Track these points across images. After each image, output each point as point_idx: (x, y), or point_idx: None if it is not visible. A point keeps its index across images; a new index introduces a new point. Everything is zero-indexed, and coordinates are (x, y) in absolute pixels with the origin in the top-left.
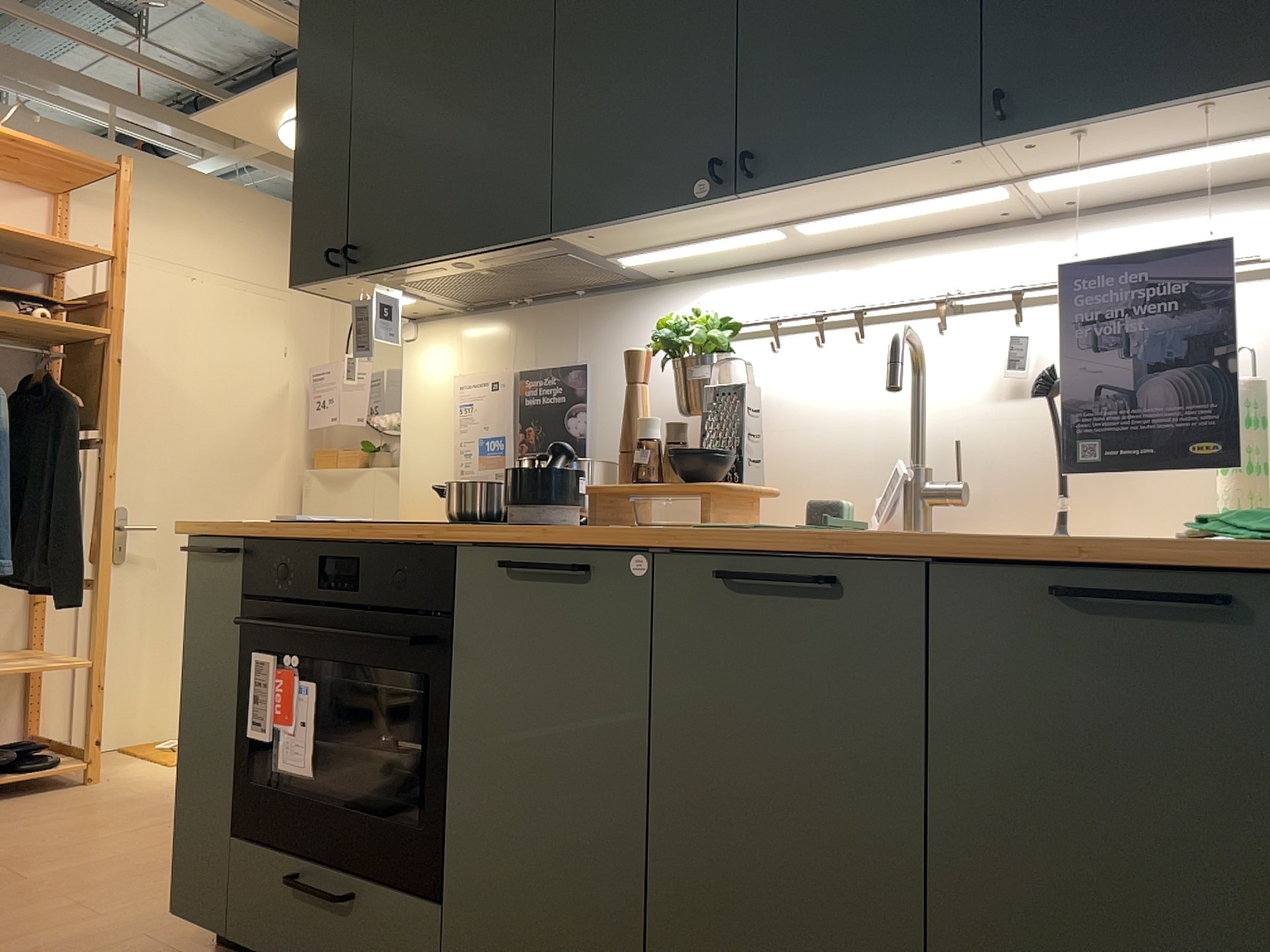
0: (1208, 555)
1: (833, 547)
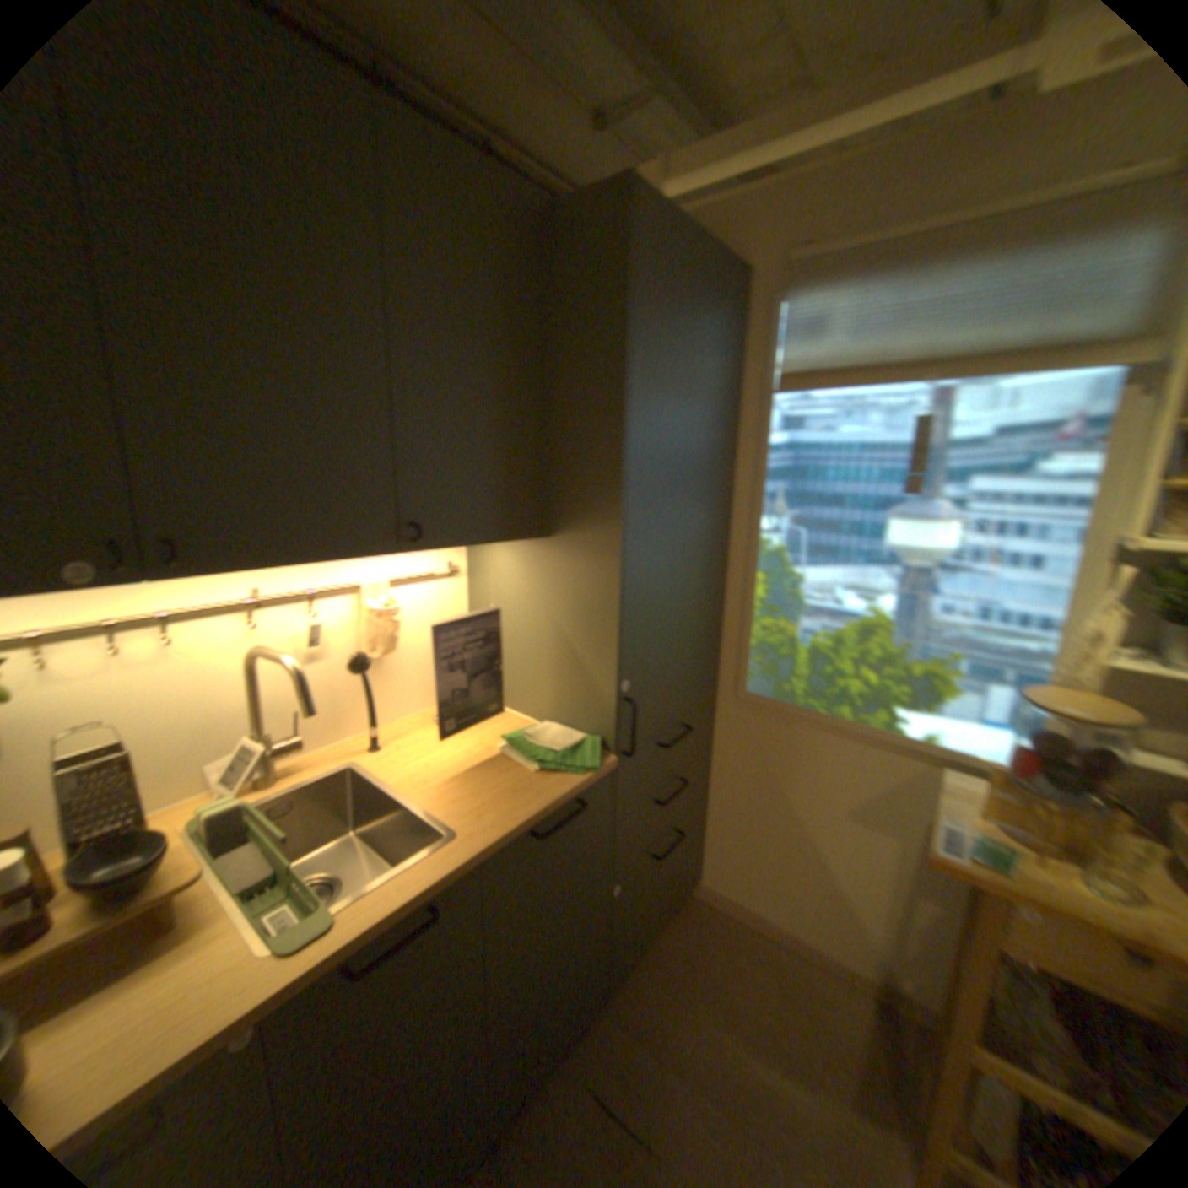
0: (579, 792)
1: (432, 892)
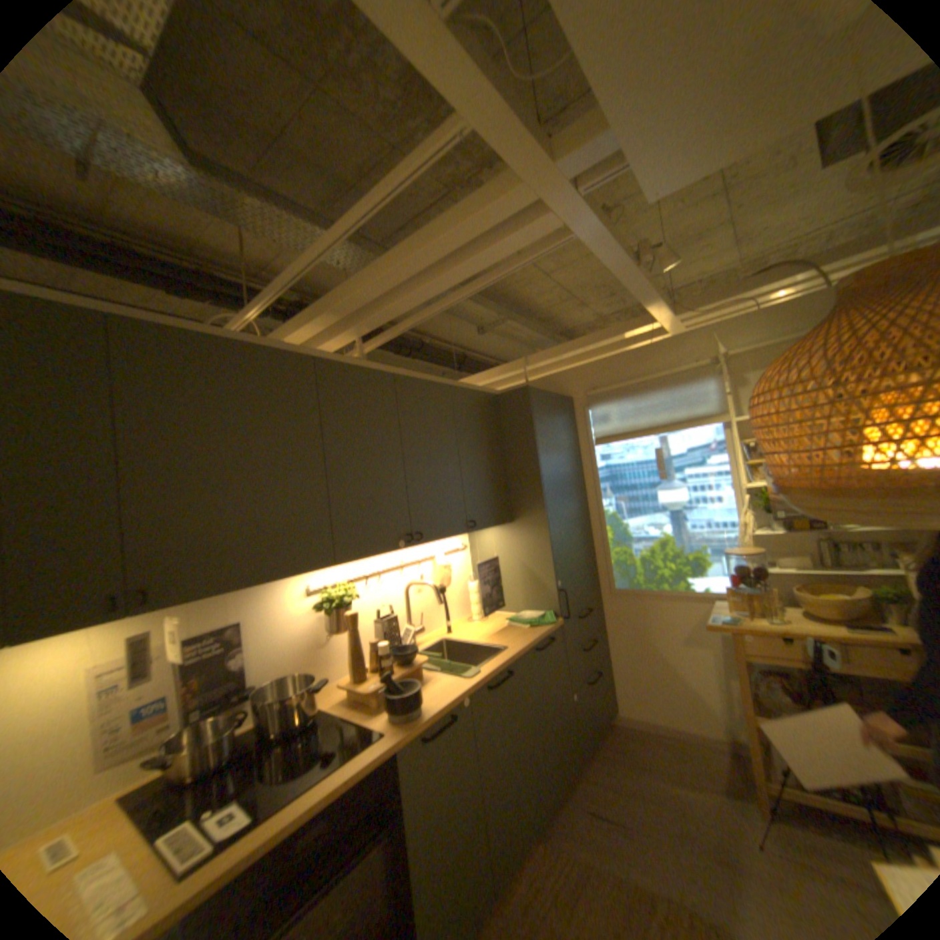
0: (550, 632)
1: (508, 663)
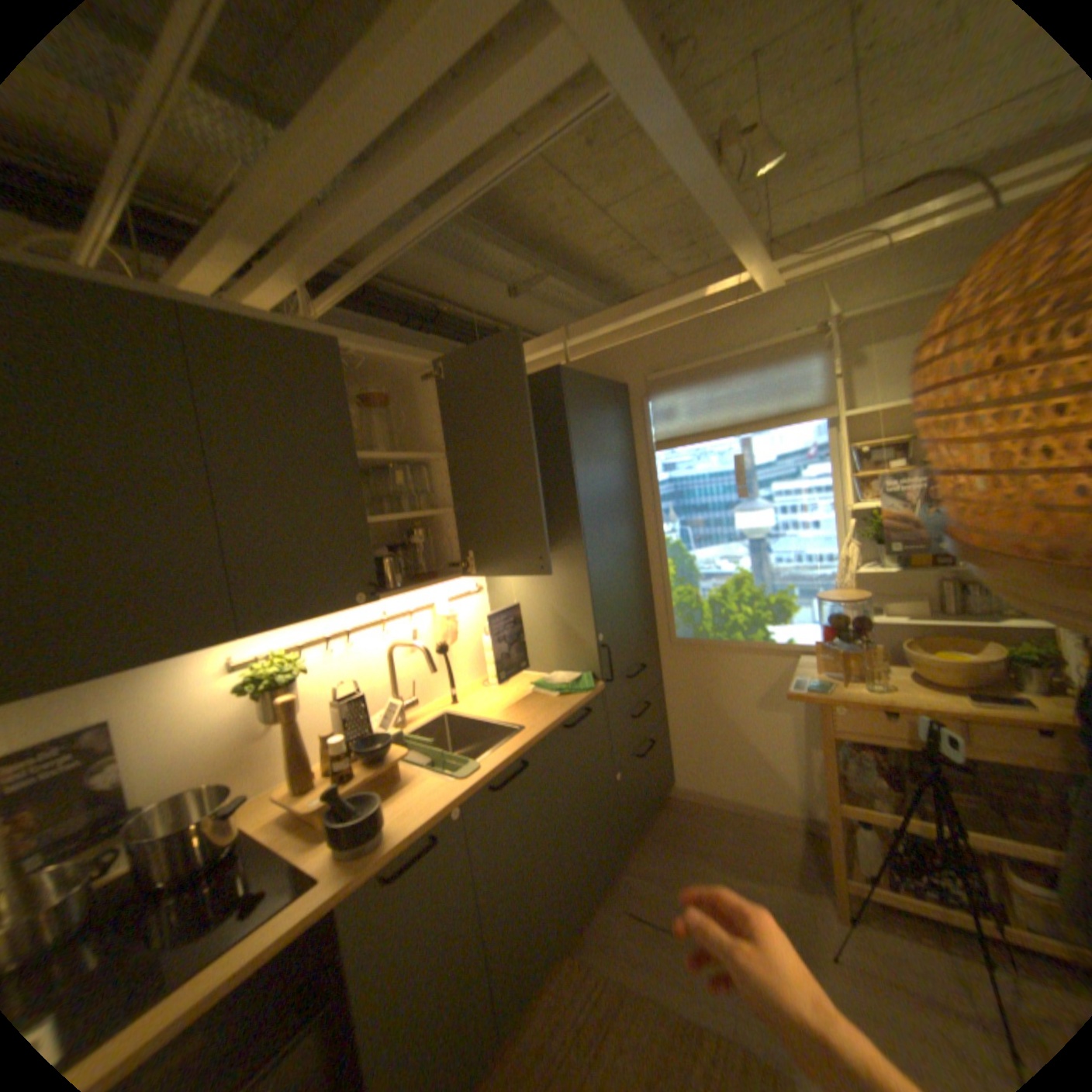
0: (585, 702)
1: (521, 751)
